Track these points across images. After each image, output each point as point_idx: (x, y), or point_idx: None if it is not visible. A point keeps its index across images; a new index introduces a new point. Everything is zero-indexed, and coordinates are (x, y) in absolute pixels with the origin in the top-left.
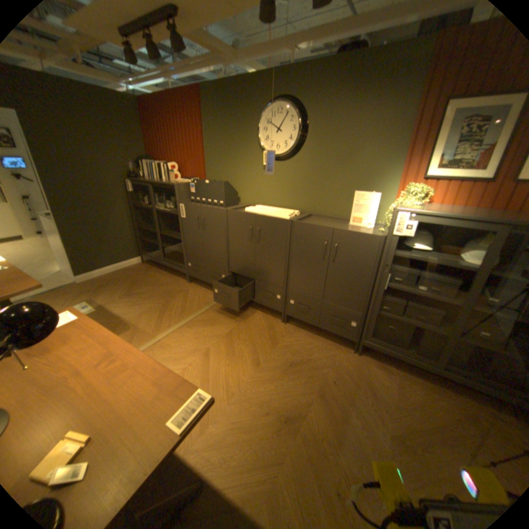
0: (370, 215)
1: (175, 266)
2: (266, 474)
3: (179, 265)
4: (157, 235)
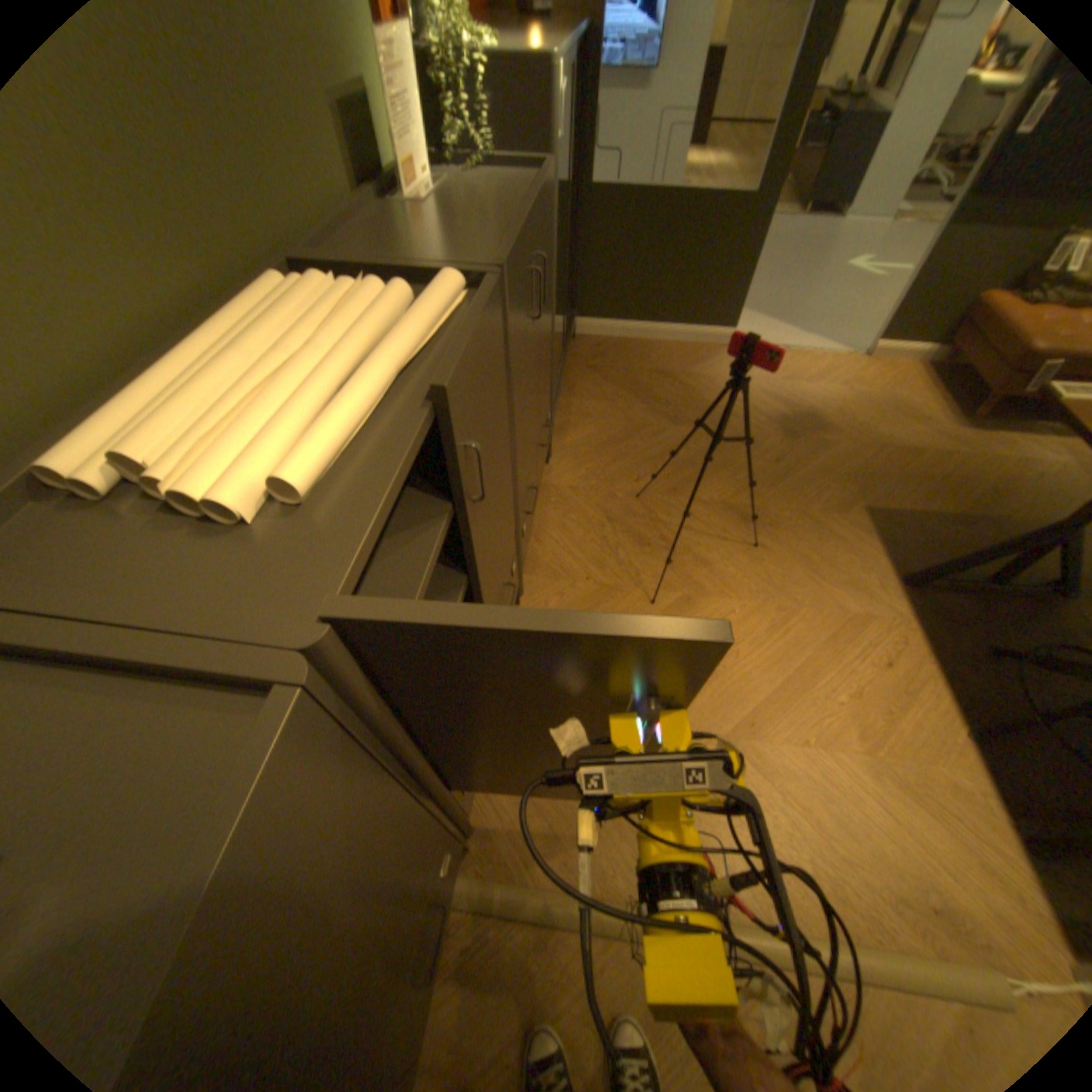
0: (418, 130)
1: None
2: (825, 522)
3: None
4: None
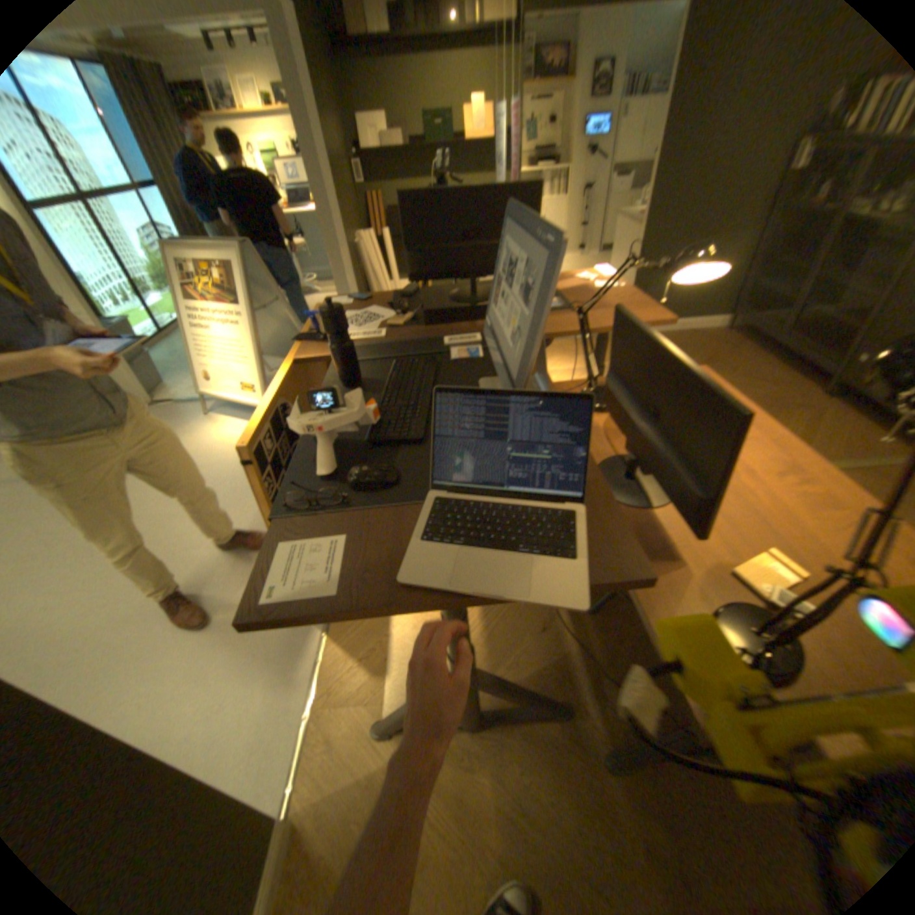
0: None
1: (812, 354)
2: None
3: (824, 353)
4: (808, 277)
